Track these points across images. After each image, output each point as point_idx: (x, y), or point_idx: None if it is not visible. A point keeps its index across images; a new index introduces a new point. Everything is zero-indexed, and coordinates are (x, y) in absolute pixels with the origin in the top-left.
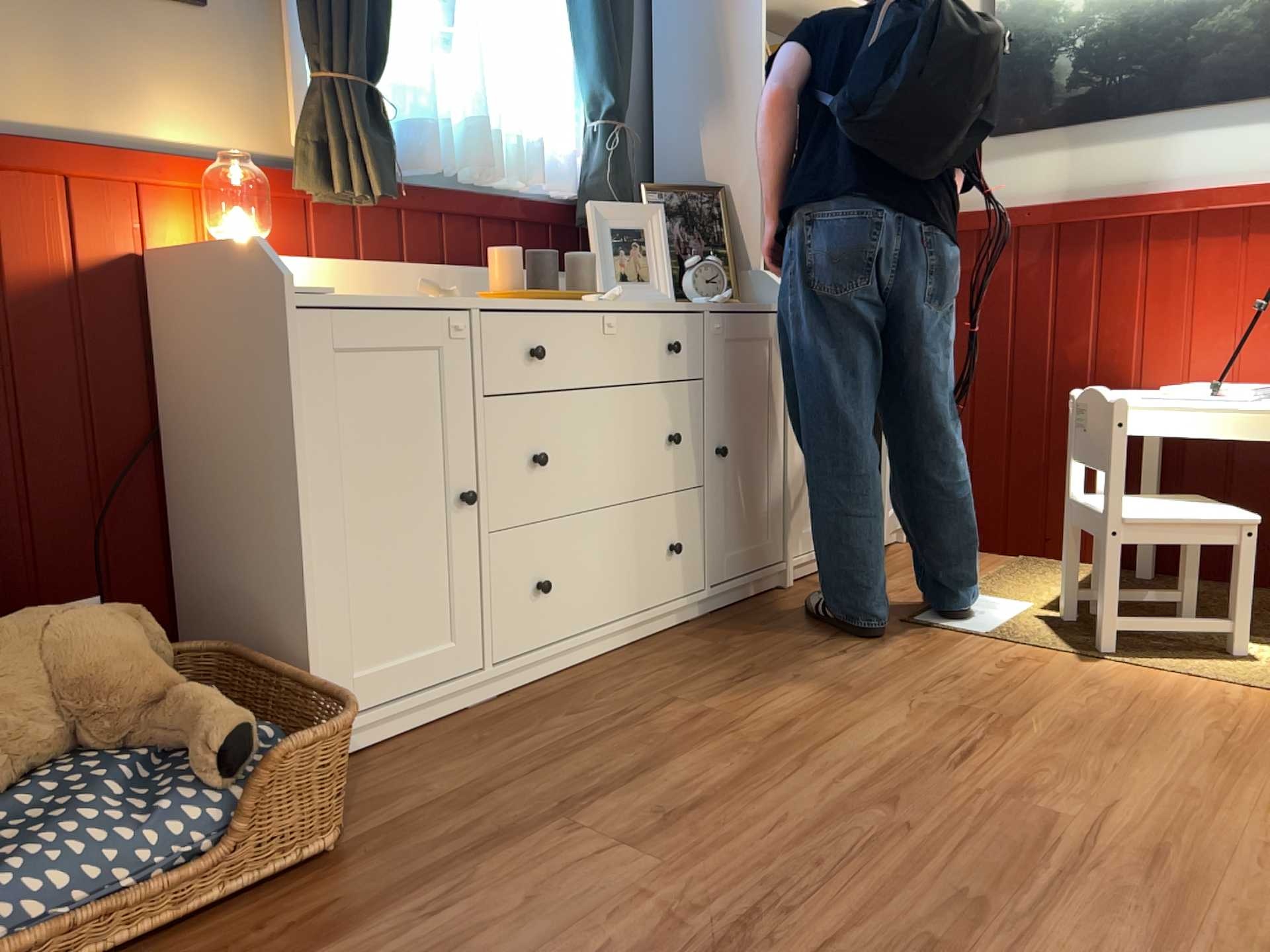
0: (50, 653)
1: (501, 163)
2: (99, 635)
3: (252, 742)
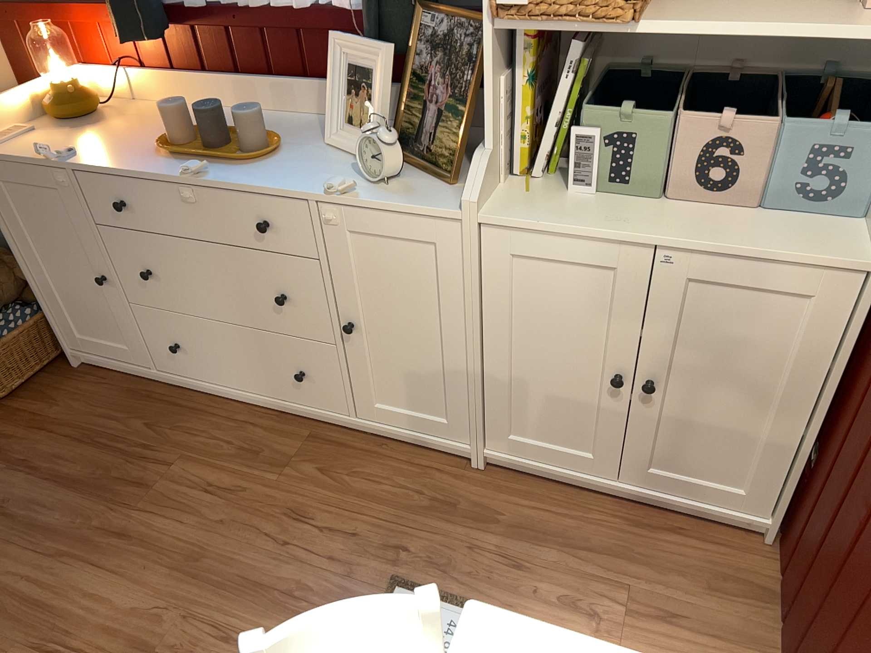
0: None
1: None
2: None
3: None
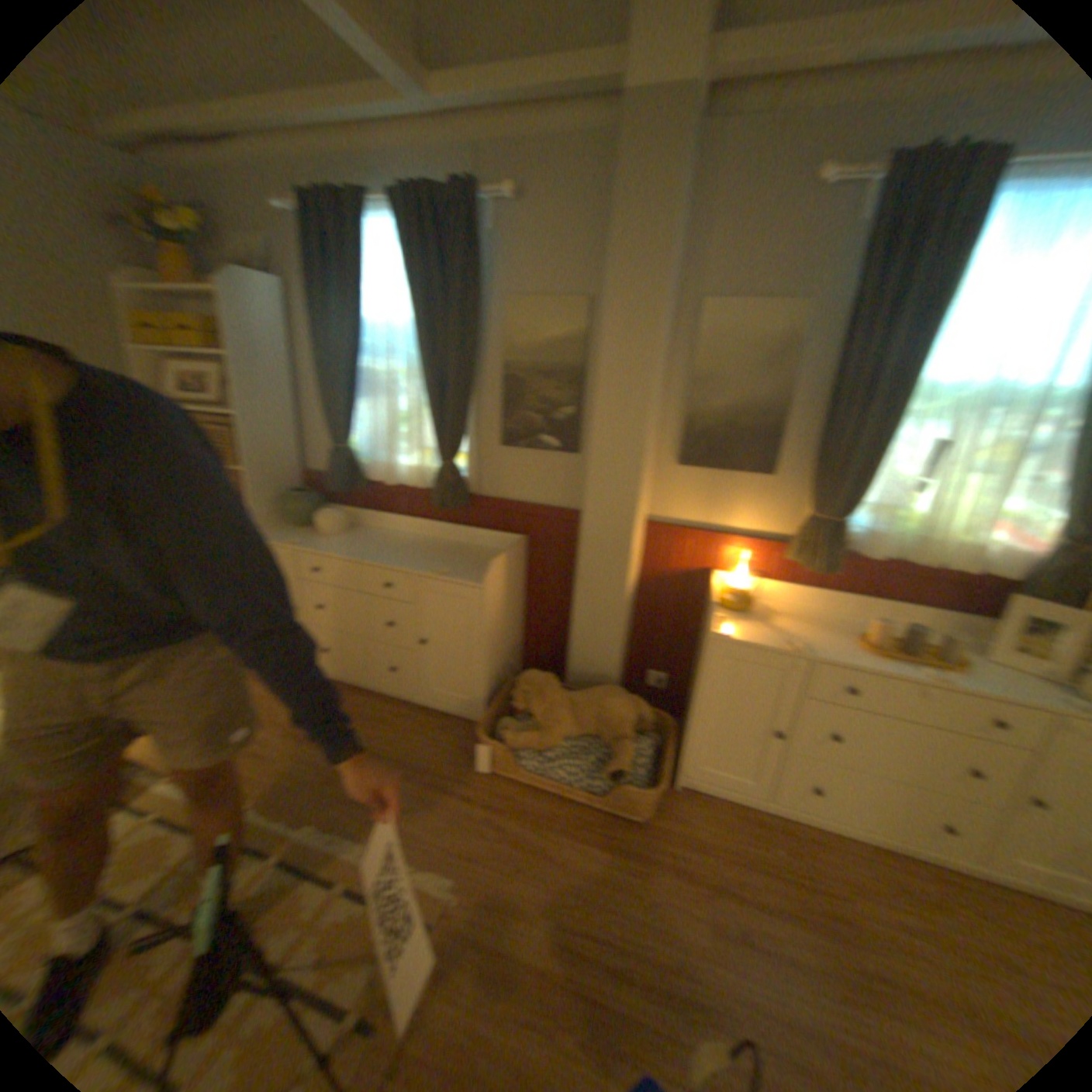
0: (604, 708)
1: (954, 551)
2: (617, 711)
3: (627, 777)
